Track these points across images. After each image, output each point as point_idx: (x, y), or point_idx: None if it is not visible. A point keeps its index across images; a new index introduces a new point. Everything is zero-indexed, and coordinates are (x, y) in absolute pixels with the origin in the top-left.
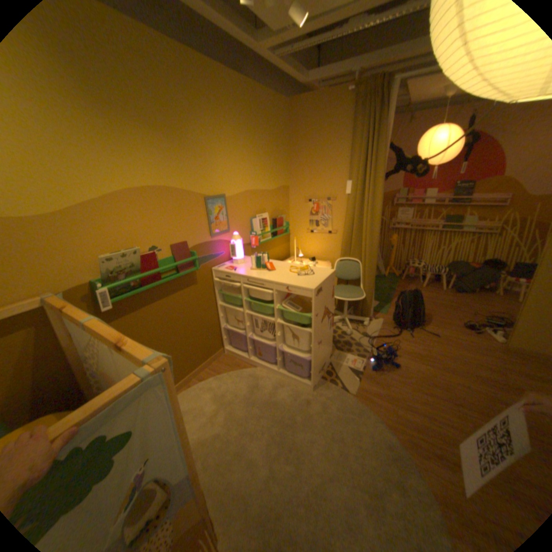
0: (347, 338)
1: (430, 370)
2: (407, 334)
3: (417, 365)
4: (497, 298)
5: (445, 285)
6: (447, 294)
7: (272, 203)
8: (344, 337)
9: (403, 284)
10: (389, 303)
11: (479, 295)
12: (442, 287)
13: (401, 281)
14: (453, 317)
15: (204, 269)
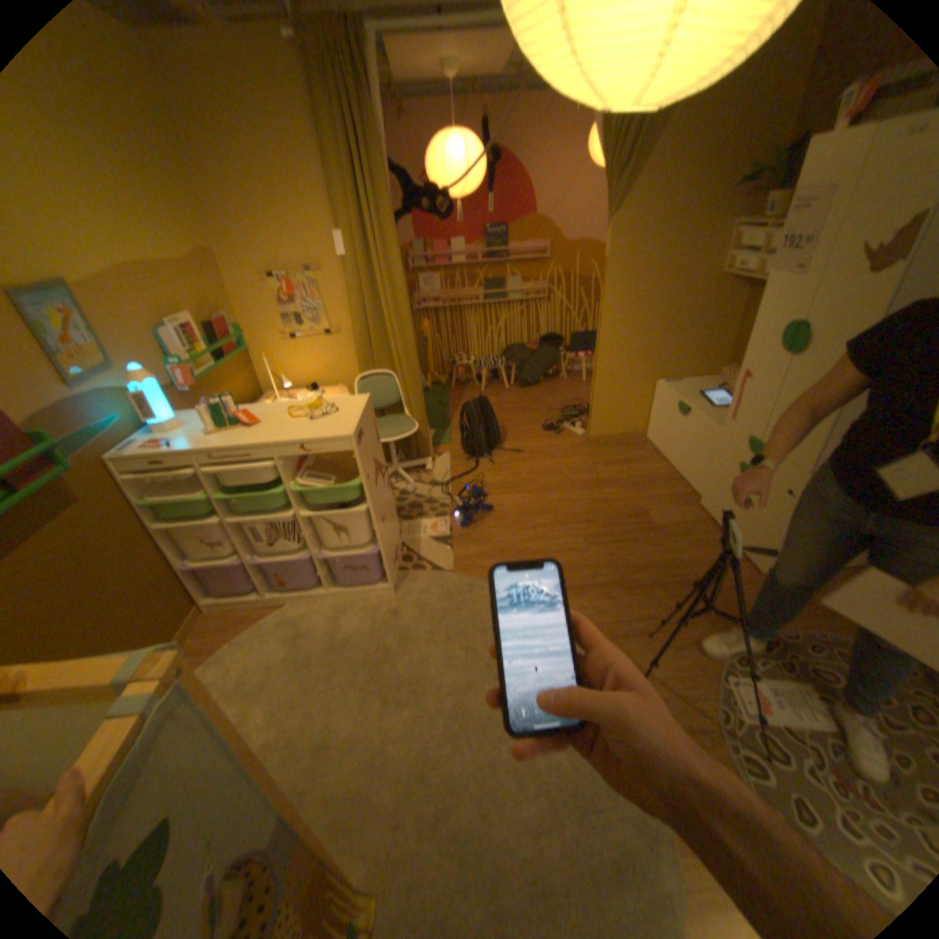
0: (411, 497)
1: (525, 496)
2: (485, 462)
3: (510, 496)
4: (561, 383)
5: (505, 382)
6: (511, 393)
7: (188, 288)
8: (407, 497)
9: (455, 394)
10: (448, 426)
11: (543, 386)
12: (502, 385)
13: (452, 391)
14: (527, 422)
15: (81, 463)
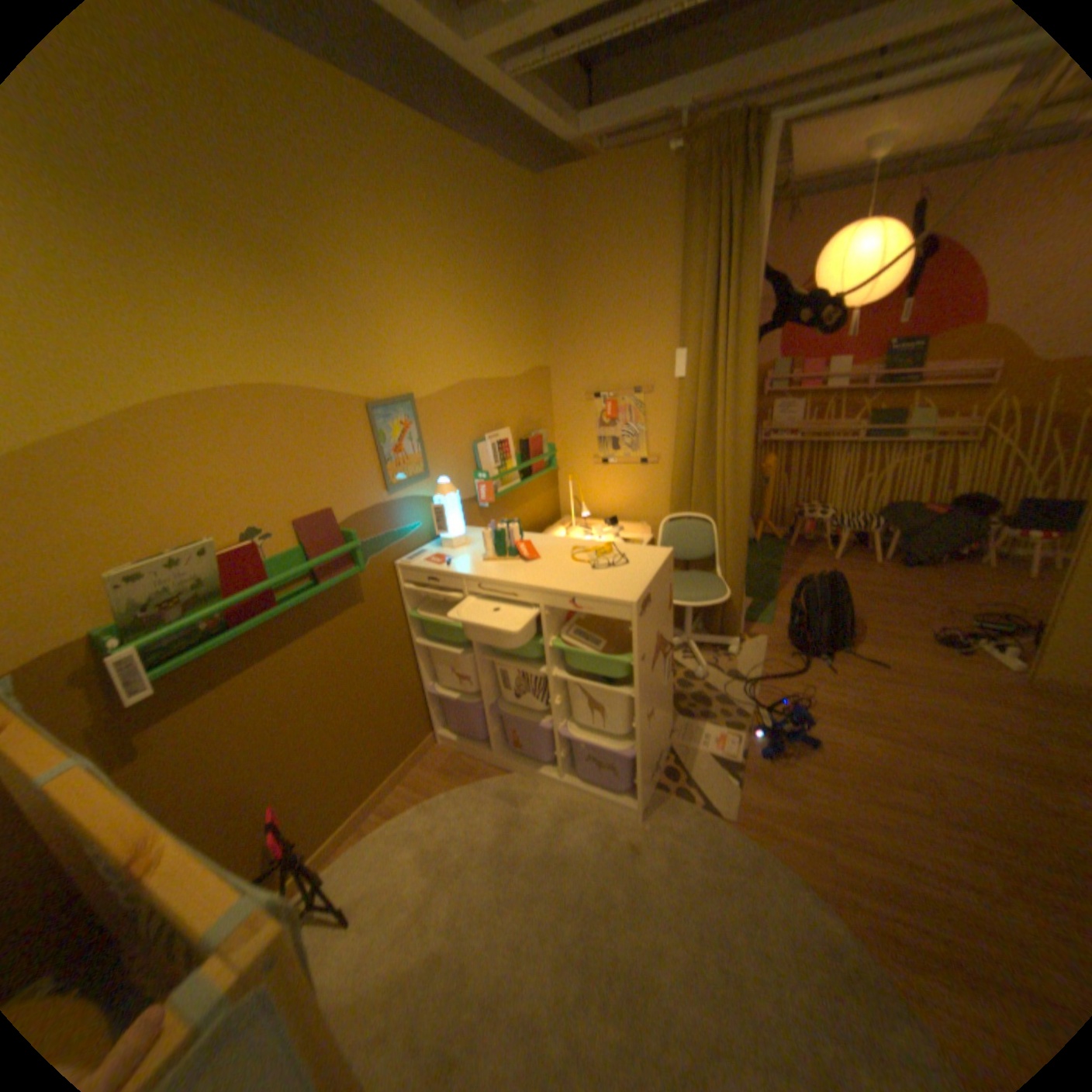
0: (699, 687)
1: (884, 747)
2: (822, 667)
3: (856, 738)
4: (986, 573)
5: (879, 552)
6: (887, 571)
7: (516, 407)
8: (693, 686)
9: (794, 556)
10: (774, 599)
11: (949, 570)
12: (873, 556)
13: (790, 551)
14: (909, 622)
15: (377, 566)
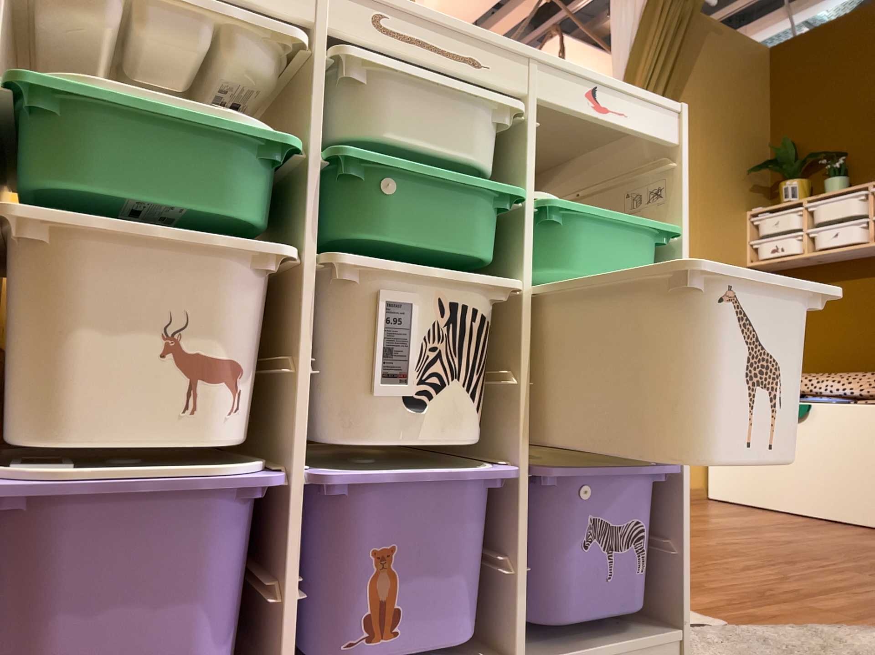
0: None
1: None
2: None
3: None
4: None
5: None
6: None
7: None
8: None
9: None
10: None
11: None
12: None
13: None
14: None
15: None
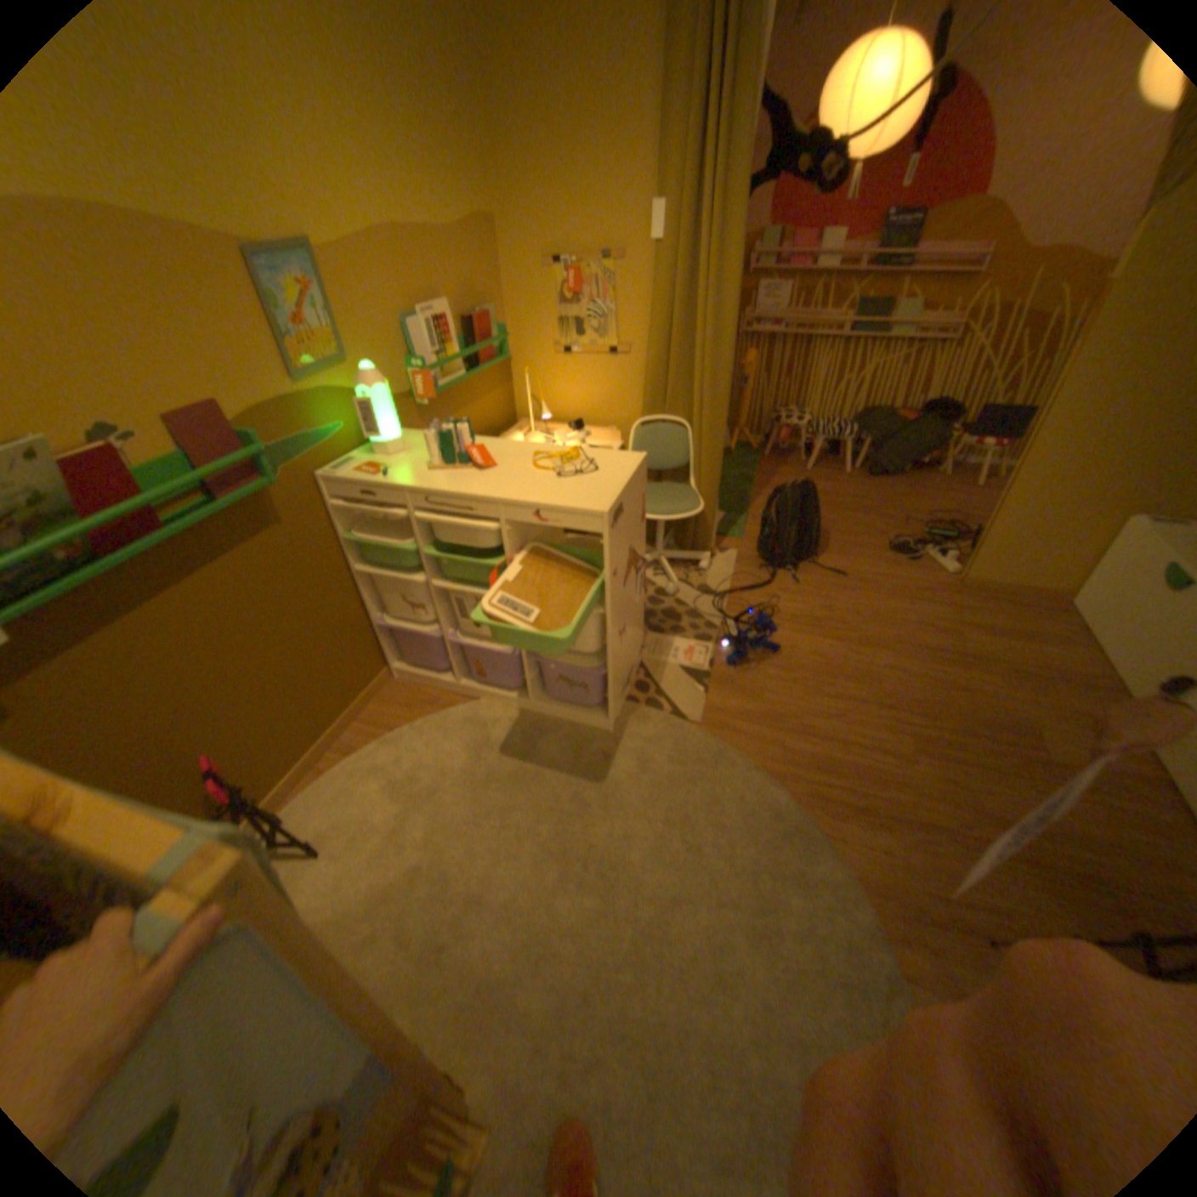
0: (669, 603)
1: (834, 647)
2: (785, 578)
3: (811, 640)
4: (940, 482)
5: (848, 462)
6: (853, 482)
7: (454, 270)
8: (662, 602)
9: (767, 467)
10: (744, 513)
11: (908, 480)
12: (842, 466)
13: (763, 461)
14: (867, 531)
15: (292, 479)
